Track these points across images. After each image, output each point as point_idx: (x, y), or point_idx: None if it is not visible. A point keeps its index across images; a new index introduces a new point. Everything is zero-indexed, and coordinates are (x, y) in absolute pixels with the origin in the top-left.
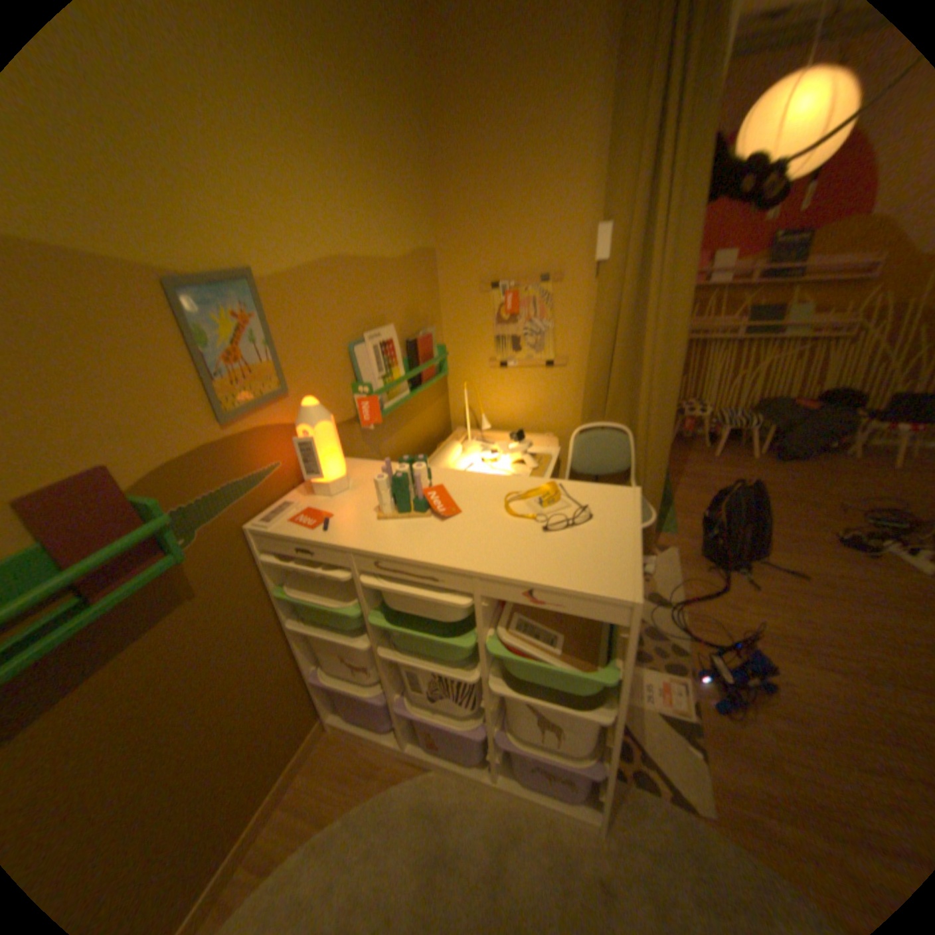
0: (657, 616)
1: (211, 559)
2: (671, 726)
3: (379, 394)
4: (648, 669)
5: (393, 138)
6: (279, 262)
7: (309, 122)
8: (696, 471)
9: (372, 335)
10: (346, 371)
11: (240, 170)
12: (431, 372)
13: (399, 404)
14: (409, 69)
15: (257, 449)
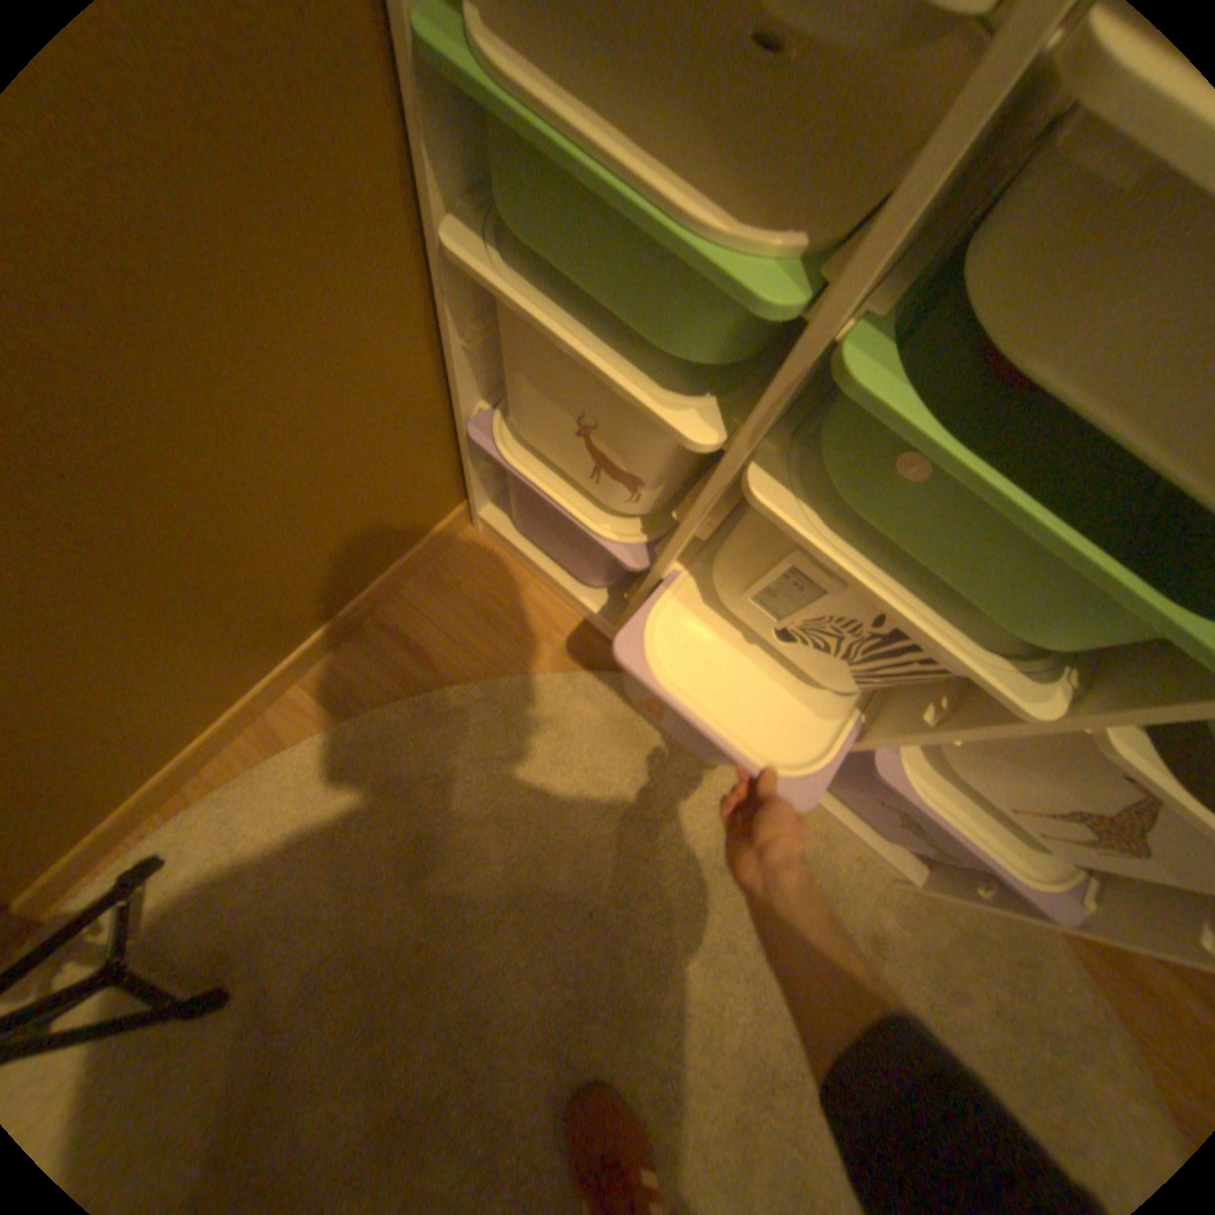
0: None
1: None
2: None
3: None
4: None
5: None
6: None
7: None
8: None
9: None
10: None
11: None
12: None
13: None
14: None
15: None
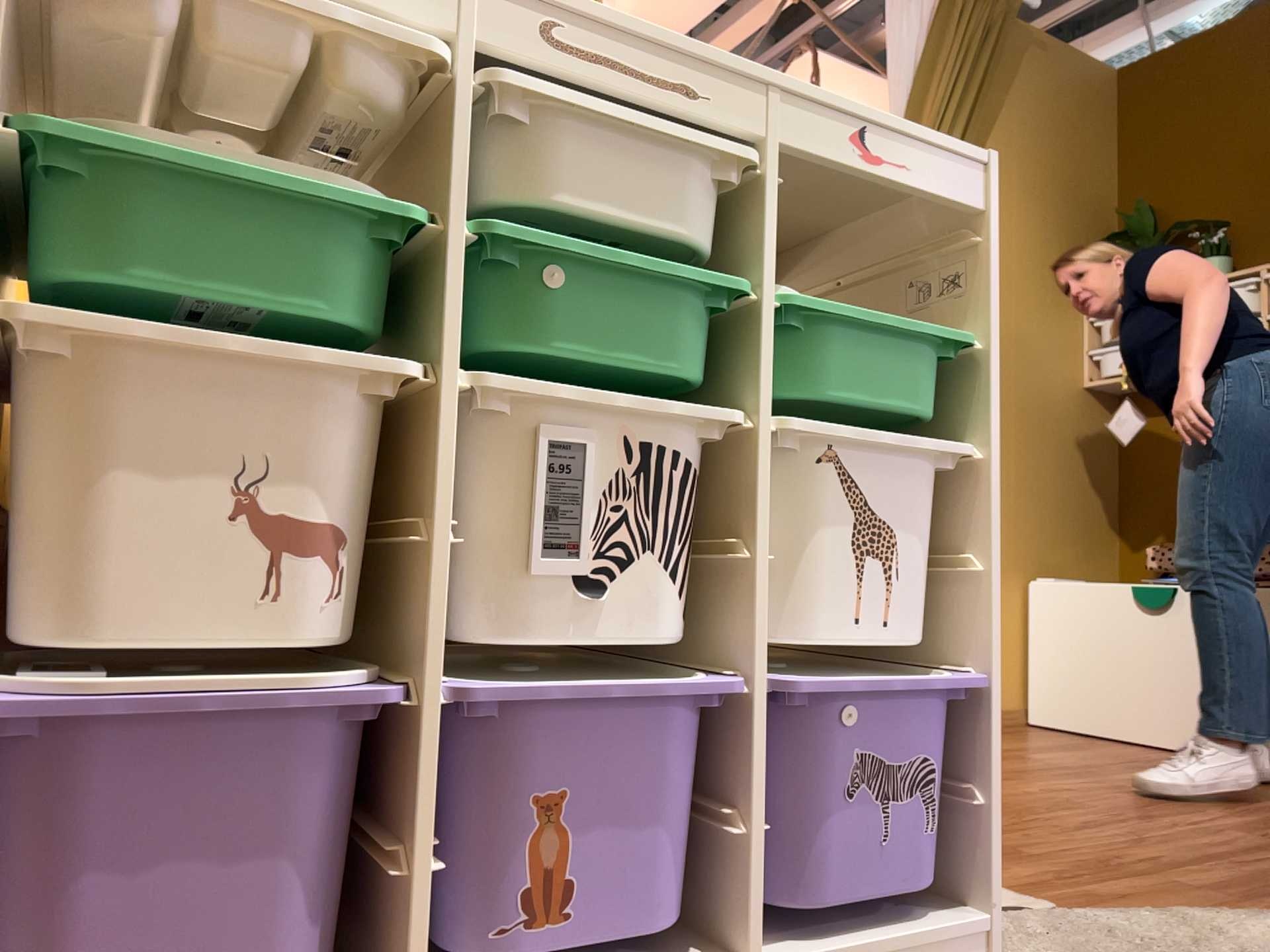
0: None
1: None
2: None
3: None
4: None
5: None
6: None
7: None
8: None
9: None
10: None
11: None
12: None
13: None
14: None
15: None
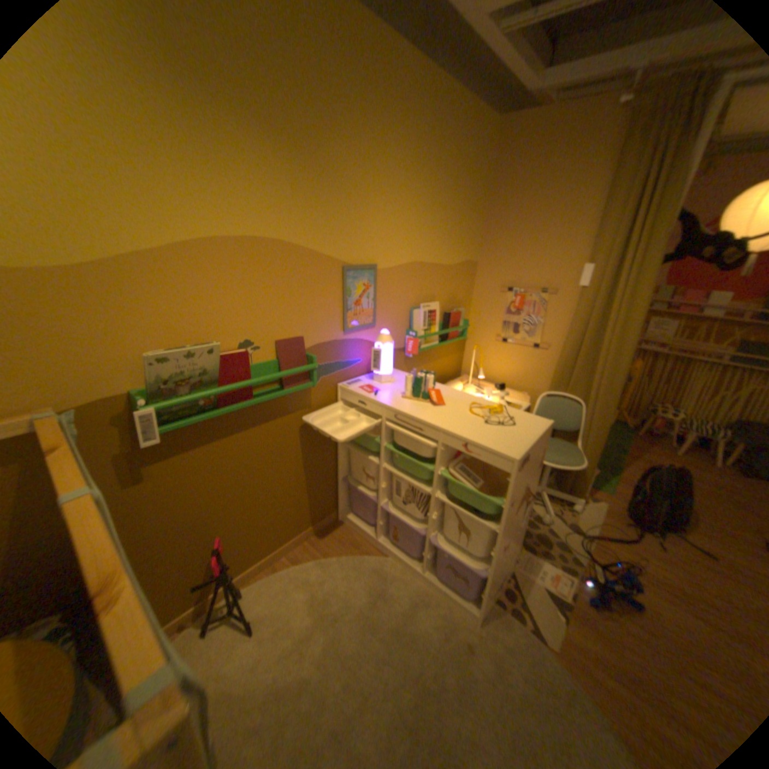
0: (570, 538)
1: (321, 394)
2: (550, 598)
3: (419, 339)
4: (549, 564)
5: (466, 202)
6: (389, 264)
7: (421, 199)
8: (654, 460)
9: (424, 307)
10: (405, 322)
11: (385, 223)
12: (454, 335)
13: (429, 348)
14: (485, 165)
15: (354, 350)
